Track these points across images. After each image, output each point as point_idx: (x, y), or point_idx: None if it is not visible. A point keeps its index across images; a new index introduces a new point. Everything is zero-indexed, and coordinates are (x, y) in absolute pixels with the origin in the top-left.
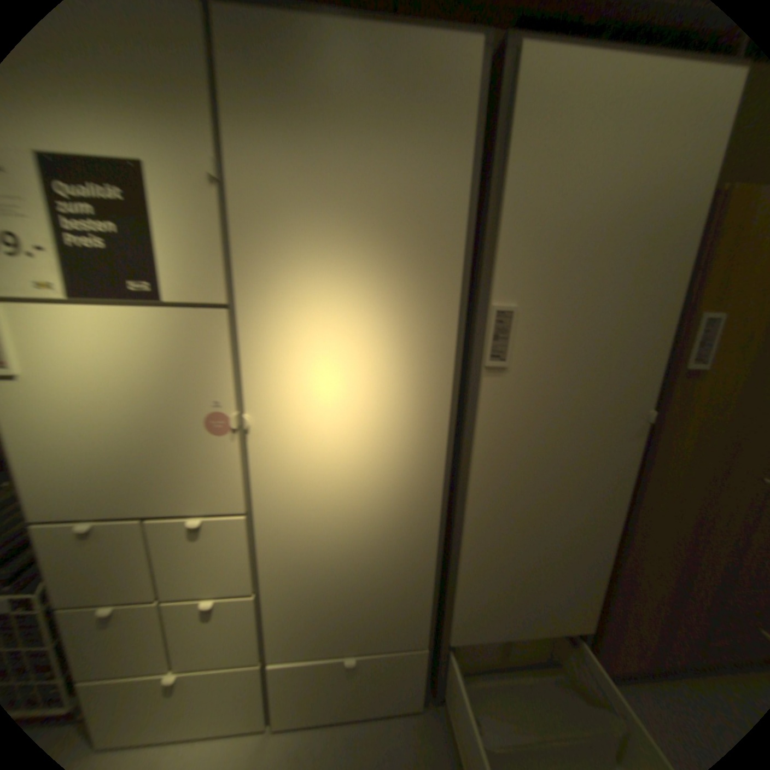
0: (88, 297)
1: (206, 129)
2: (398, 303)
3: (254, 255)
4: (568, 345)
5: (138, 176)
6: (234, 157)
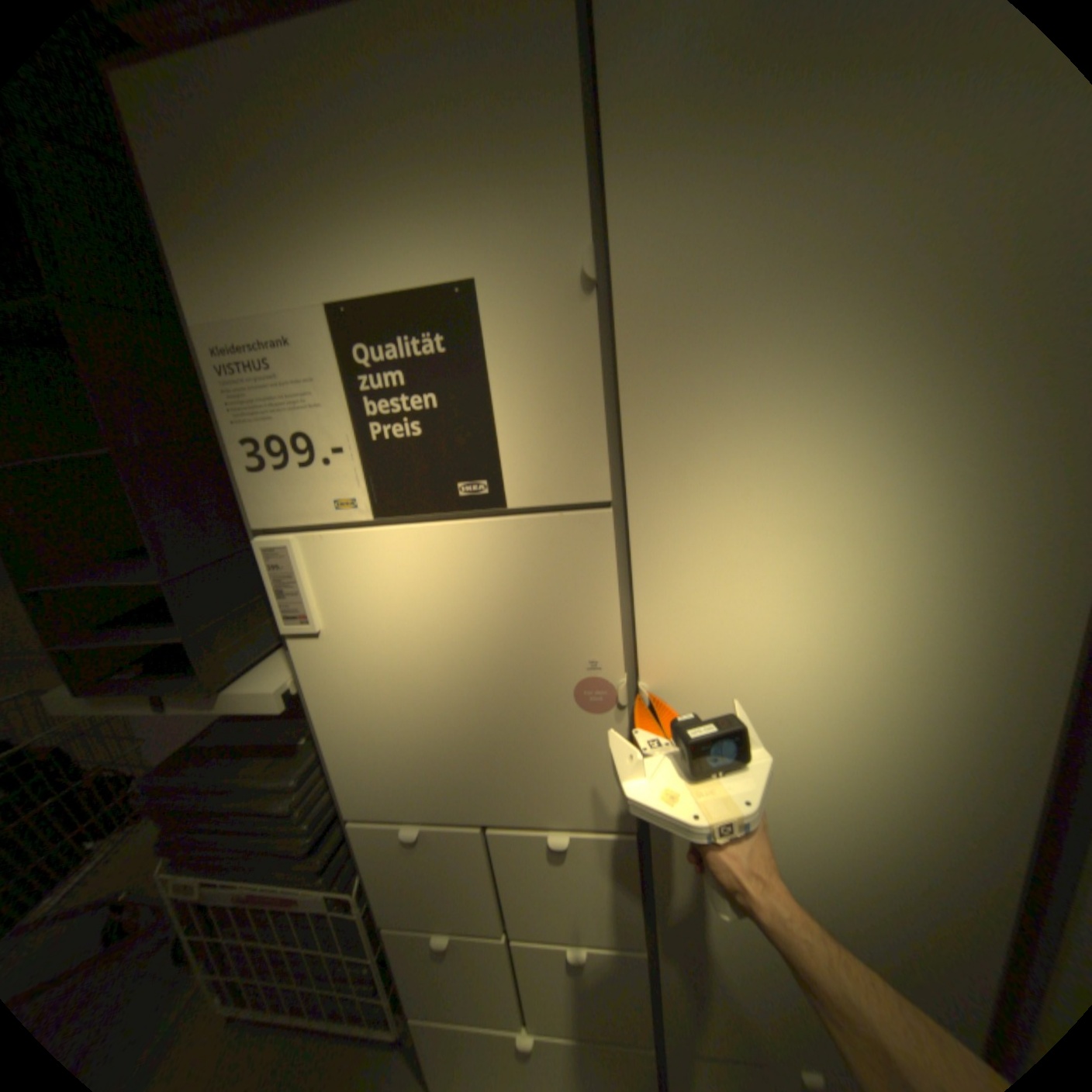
0: (407, 514)
1: (584, 197)
2: (968, 462)
3: (666, 410)
4: None
5: (474, 311)
6: (635, 236)
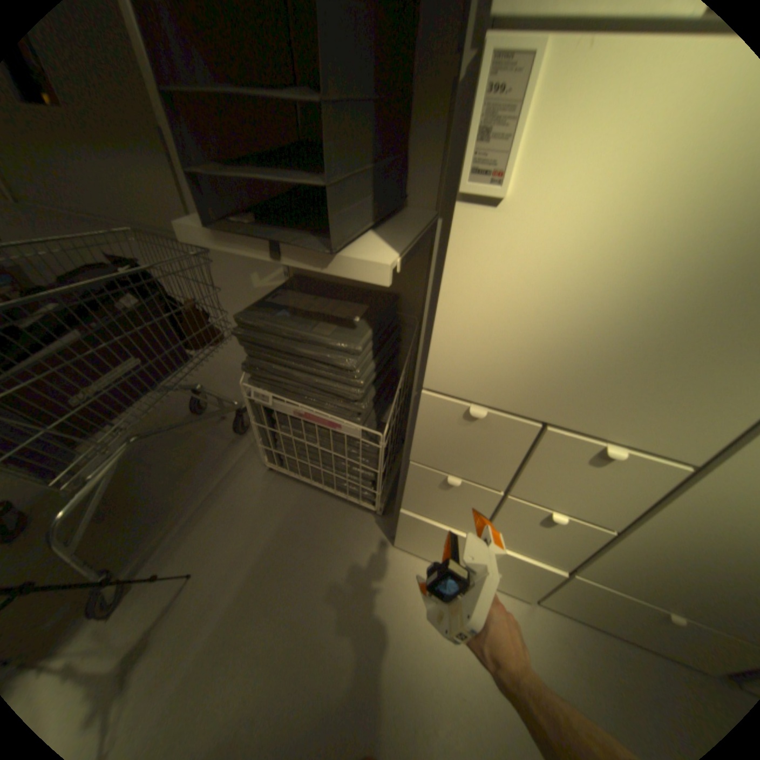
0: None
1: None
2: None
3: None
4: None
5: None
6: None
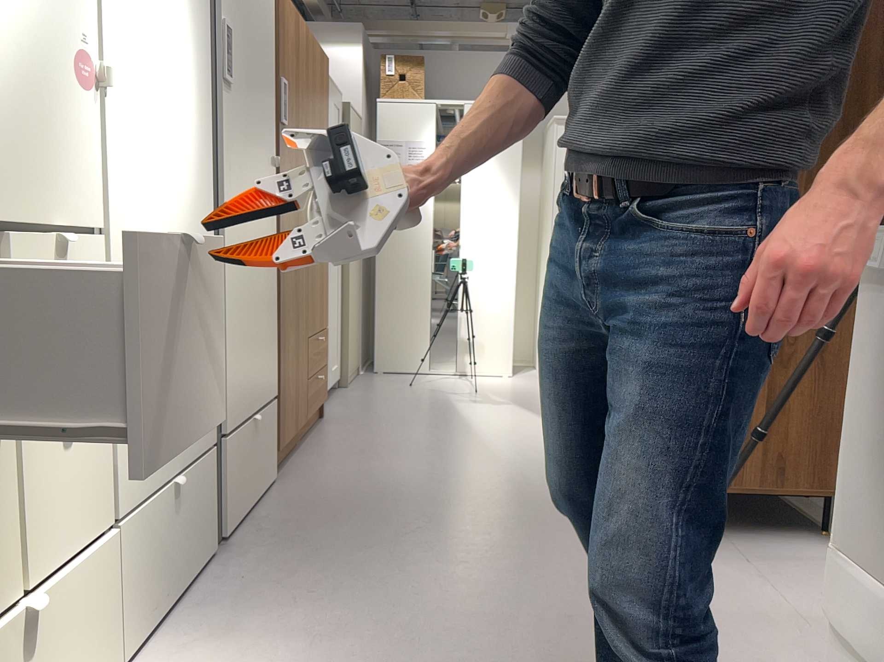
0: None
1: None
2: None
3: None
4: (246, 78)
5: None
6: None
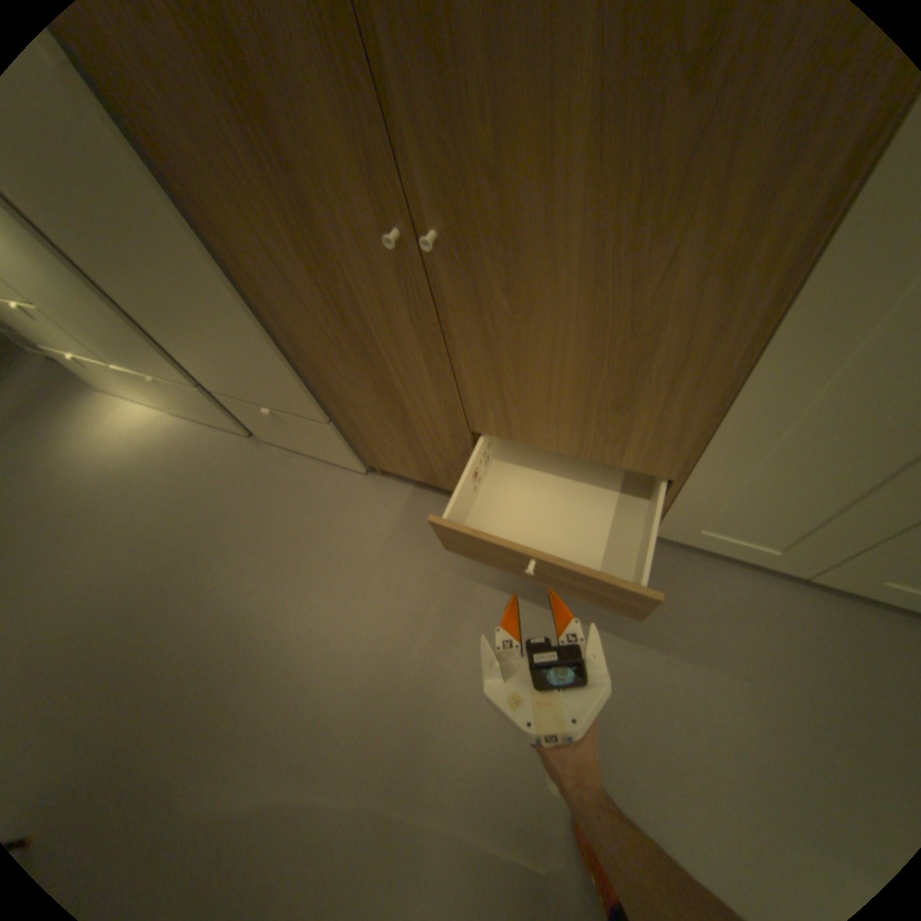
0: None
1: None
2: None
3: None
4: None
5: None
6: None
